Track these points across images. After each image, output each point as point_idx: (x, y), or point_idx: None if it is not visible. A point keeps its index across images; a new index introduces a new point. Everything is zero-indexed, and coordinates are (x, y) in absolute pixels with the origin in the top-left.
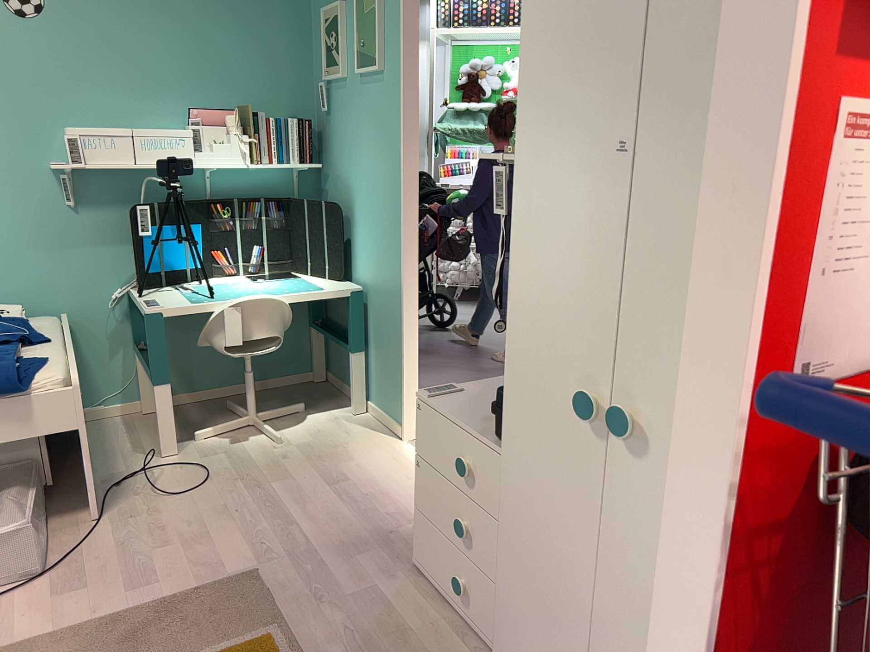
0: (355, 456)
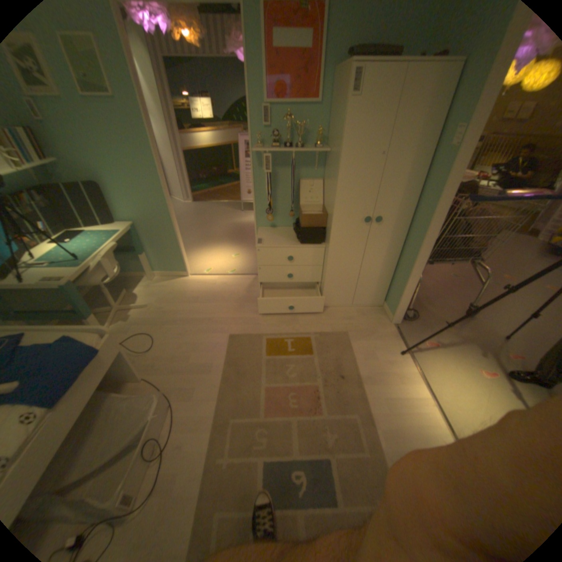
0: (184, 290)
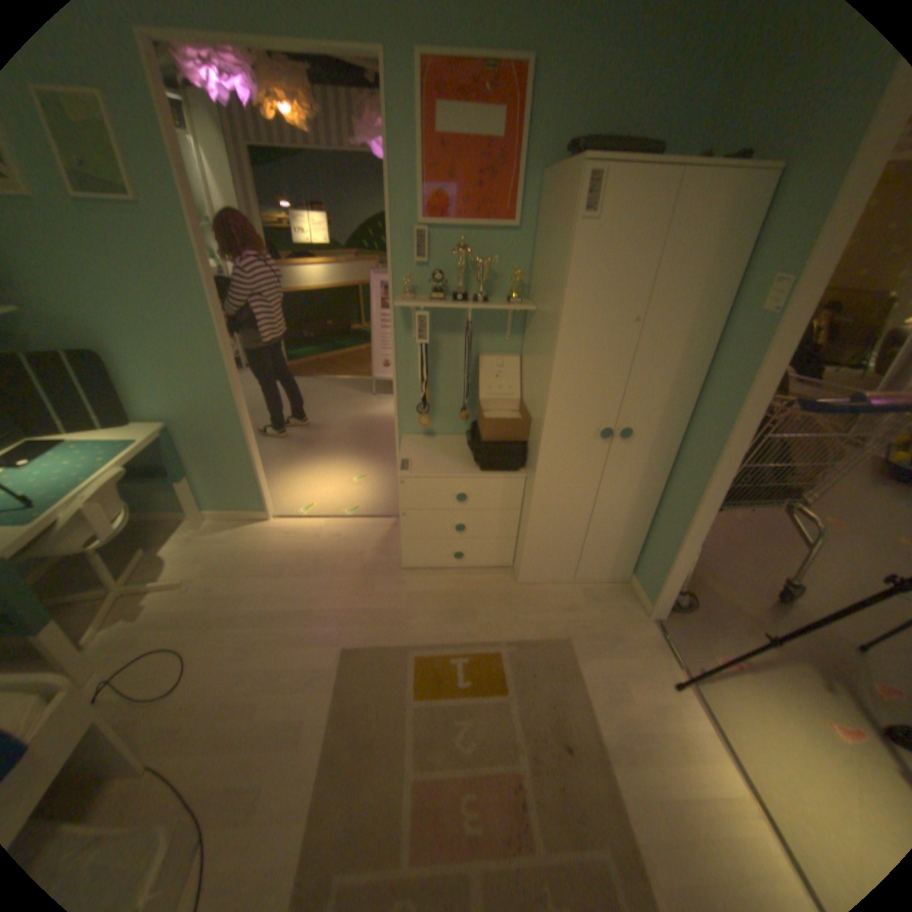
0: (258, 550)
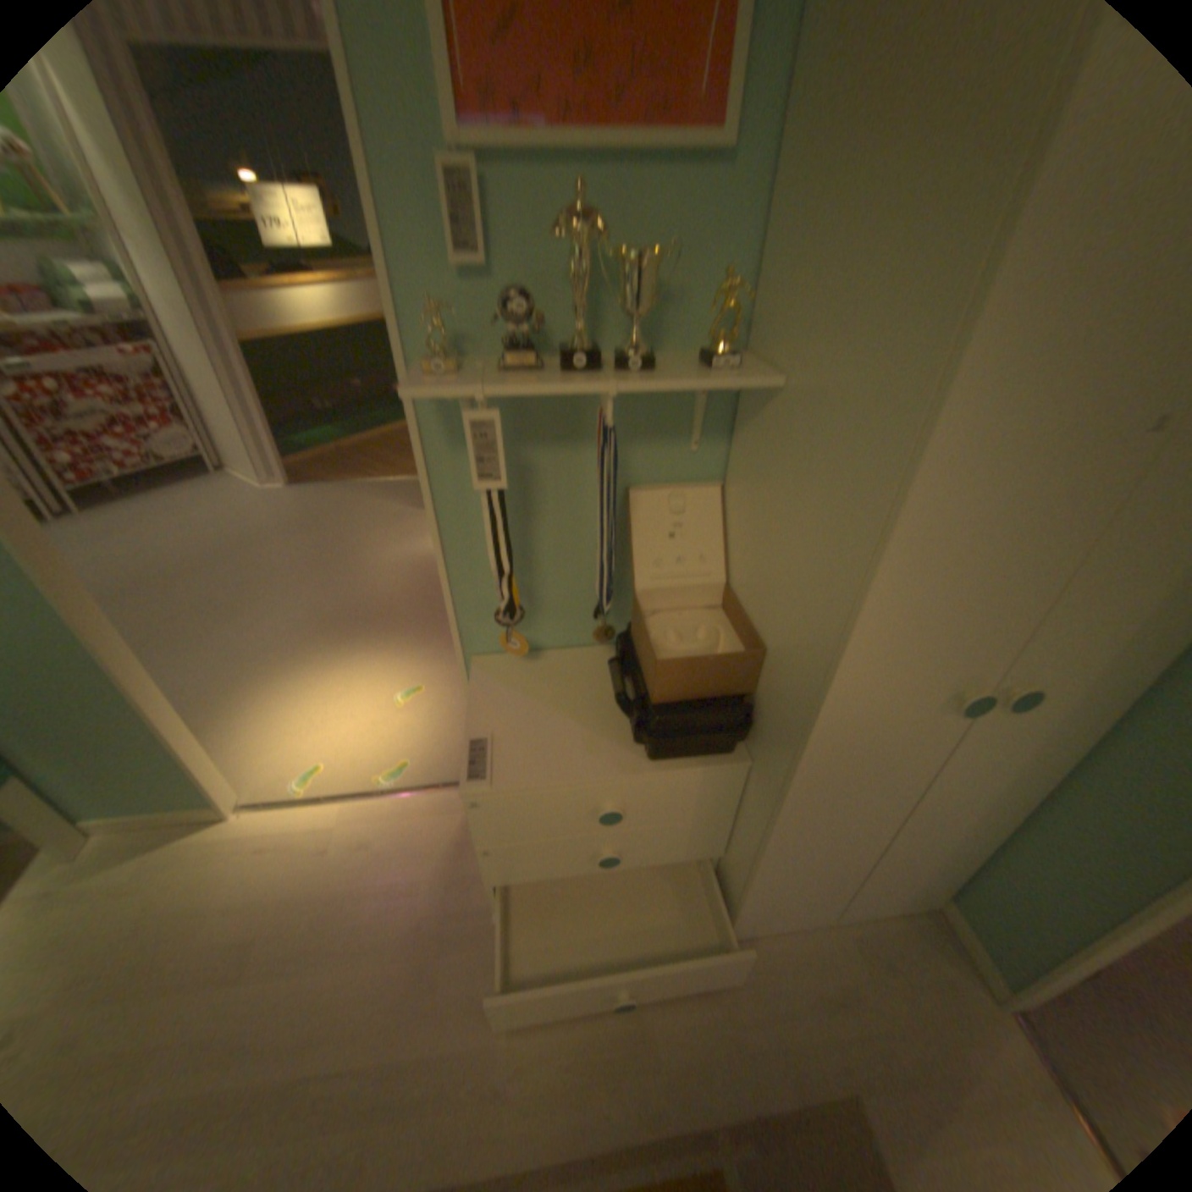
0: (194, 905)
